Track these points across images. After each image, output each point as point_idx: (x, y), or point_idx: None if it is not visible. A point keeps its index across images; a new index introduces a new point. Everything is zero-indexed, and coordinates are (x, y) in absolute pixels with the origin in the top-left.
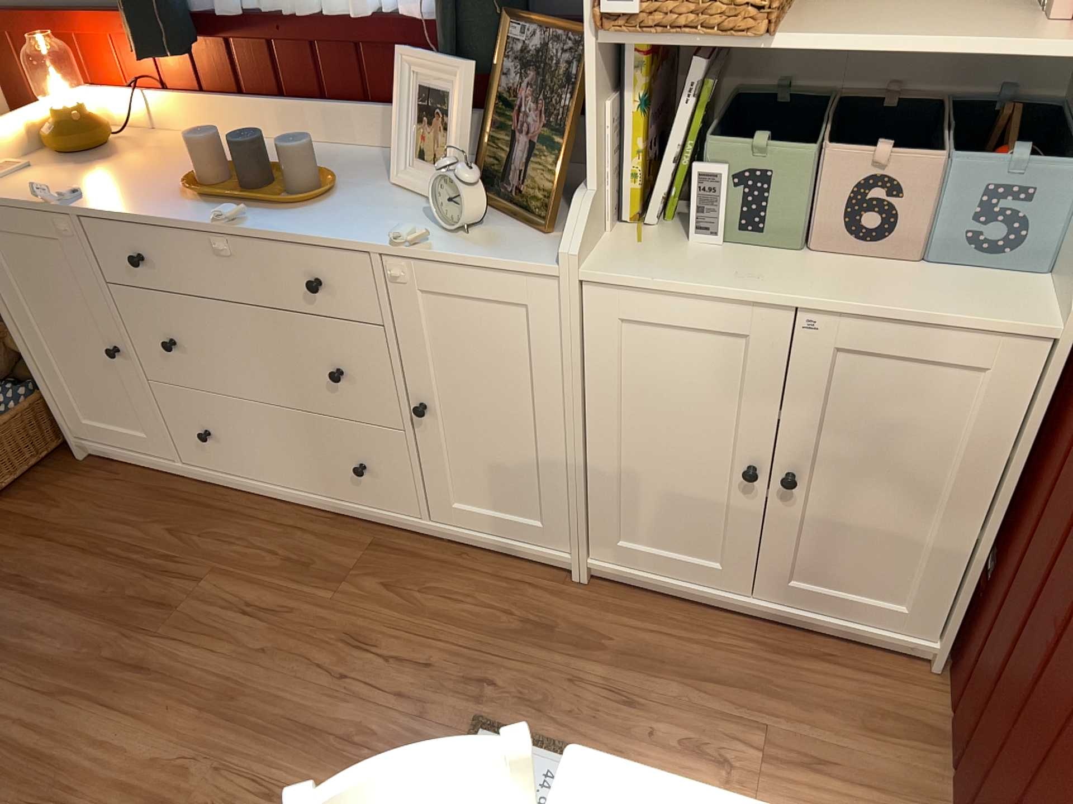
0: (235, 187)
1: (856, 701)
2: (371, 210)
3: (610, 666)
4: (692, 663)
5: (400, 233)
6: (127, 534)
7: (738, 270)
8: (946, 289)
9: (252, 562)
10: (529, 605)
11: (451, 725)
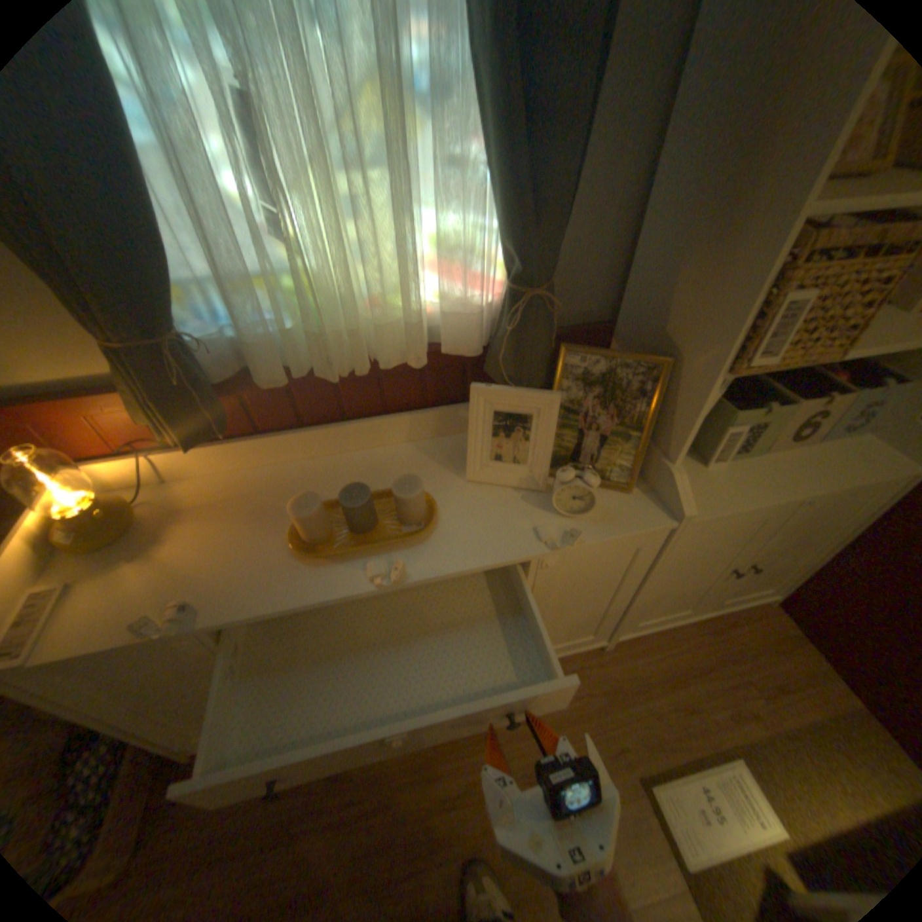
0: (336, 532)
1: (769, 645)
2: (479, 514)
3: (669, 700)
4: (697, 670)
5: (546, 535)
6: (290, 813)
7: (758, 481)
8: (852, 457)
9: (412, 770)
10: (599, 686)
11: (638, 804)
